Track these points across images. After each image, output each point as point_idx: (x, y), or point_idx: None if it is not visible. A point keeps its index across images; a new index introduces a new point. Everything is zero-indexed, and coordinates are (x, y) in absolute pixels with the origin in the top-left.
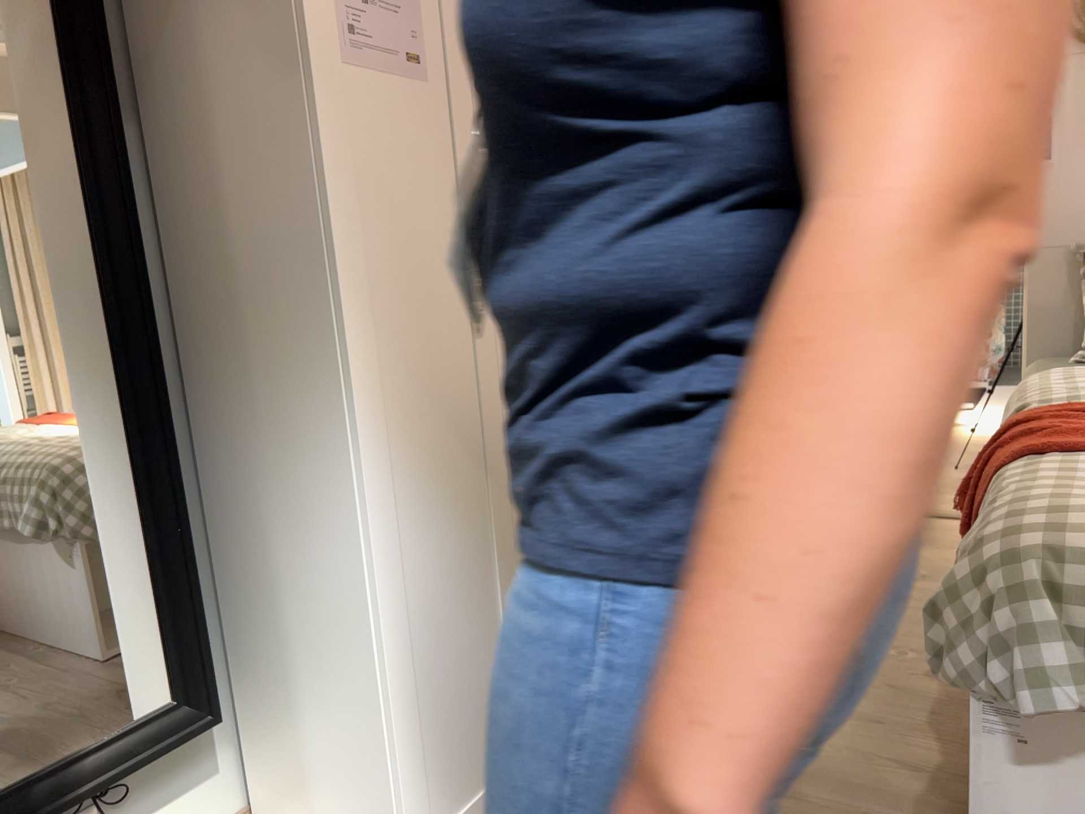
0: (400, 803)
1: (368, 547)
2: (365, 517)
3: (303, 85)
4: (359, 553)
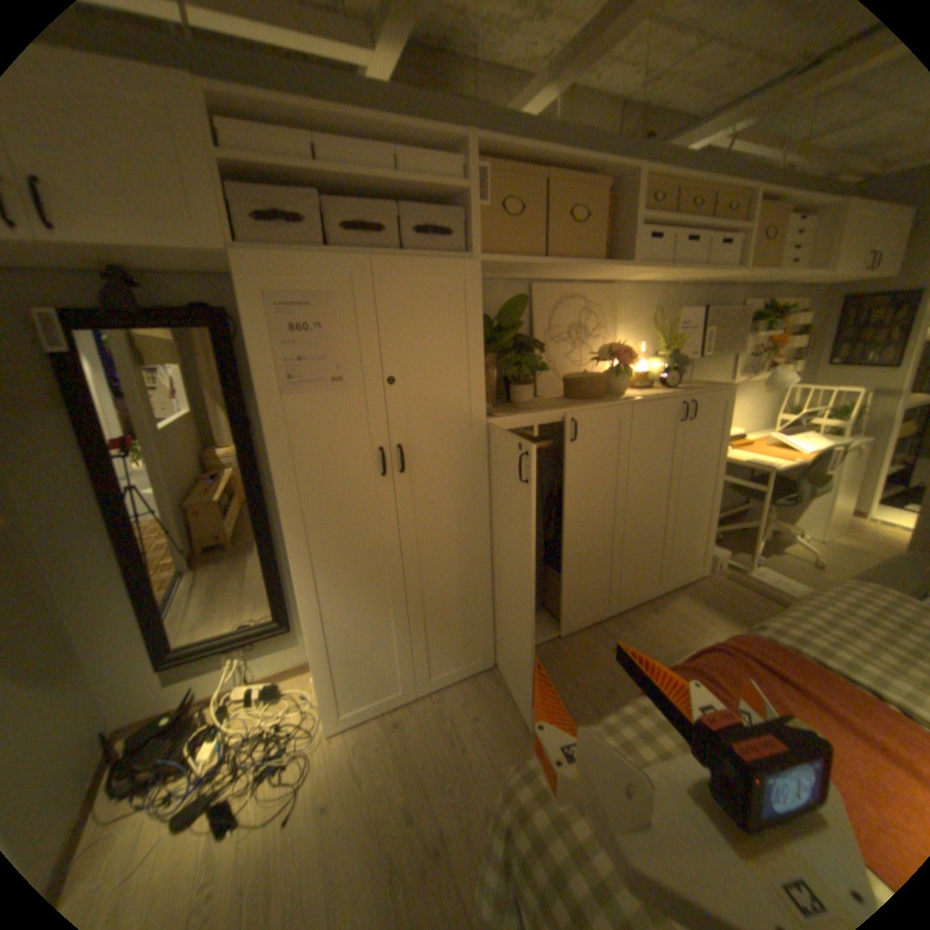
0: (324, 699)
1: (306, 602)
2: (304, 591)
3: (263, 414)
4: (300, 605)
